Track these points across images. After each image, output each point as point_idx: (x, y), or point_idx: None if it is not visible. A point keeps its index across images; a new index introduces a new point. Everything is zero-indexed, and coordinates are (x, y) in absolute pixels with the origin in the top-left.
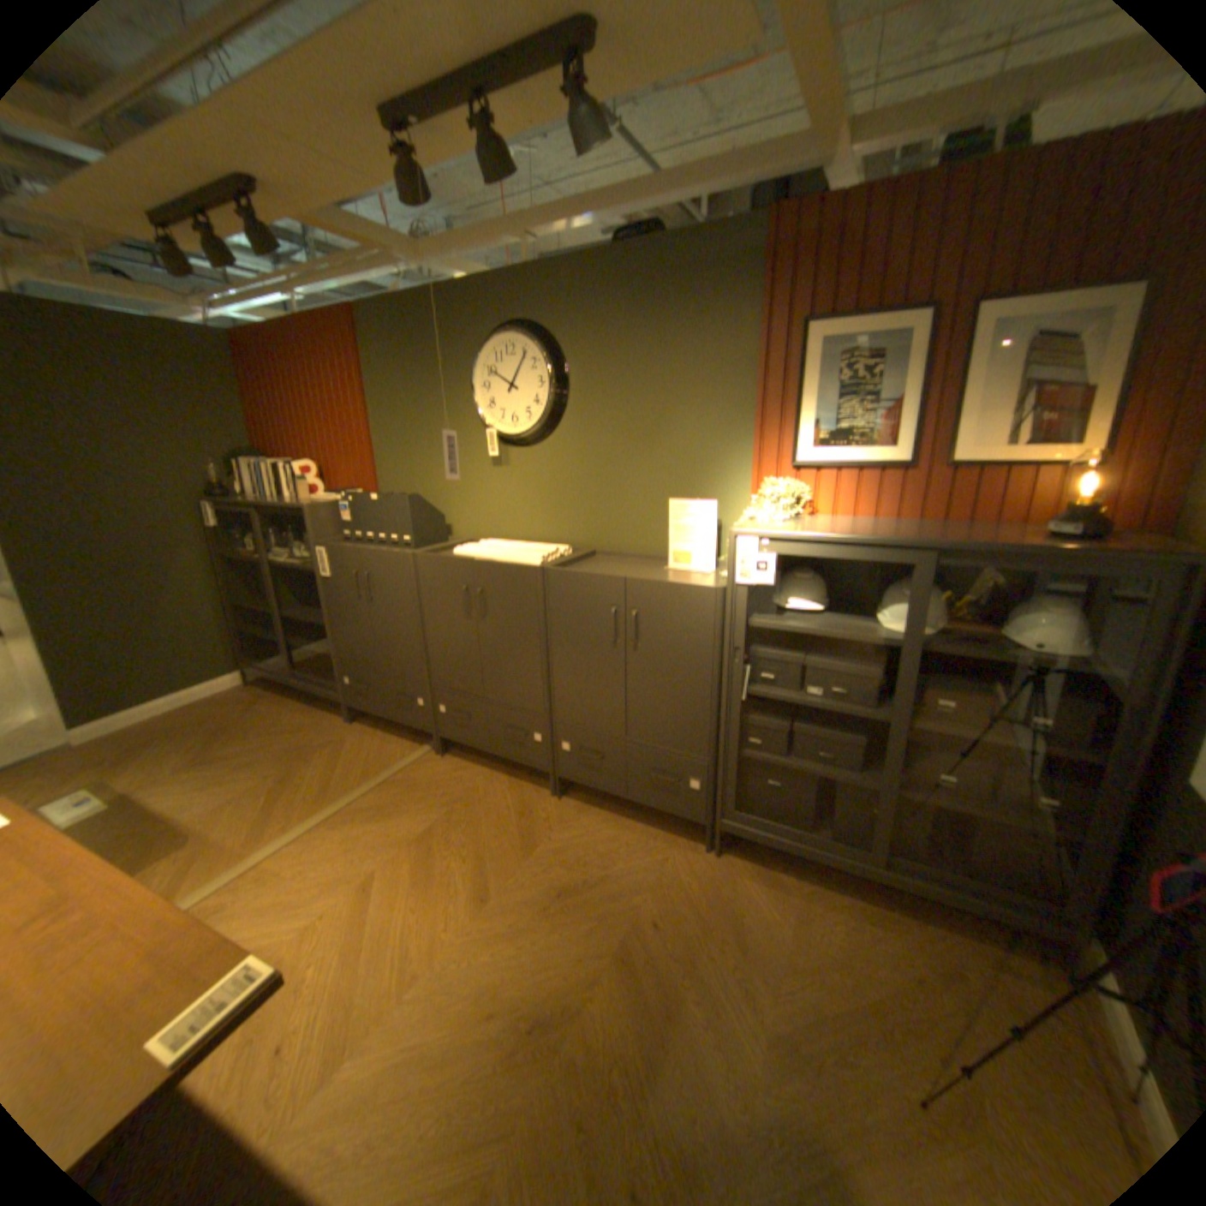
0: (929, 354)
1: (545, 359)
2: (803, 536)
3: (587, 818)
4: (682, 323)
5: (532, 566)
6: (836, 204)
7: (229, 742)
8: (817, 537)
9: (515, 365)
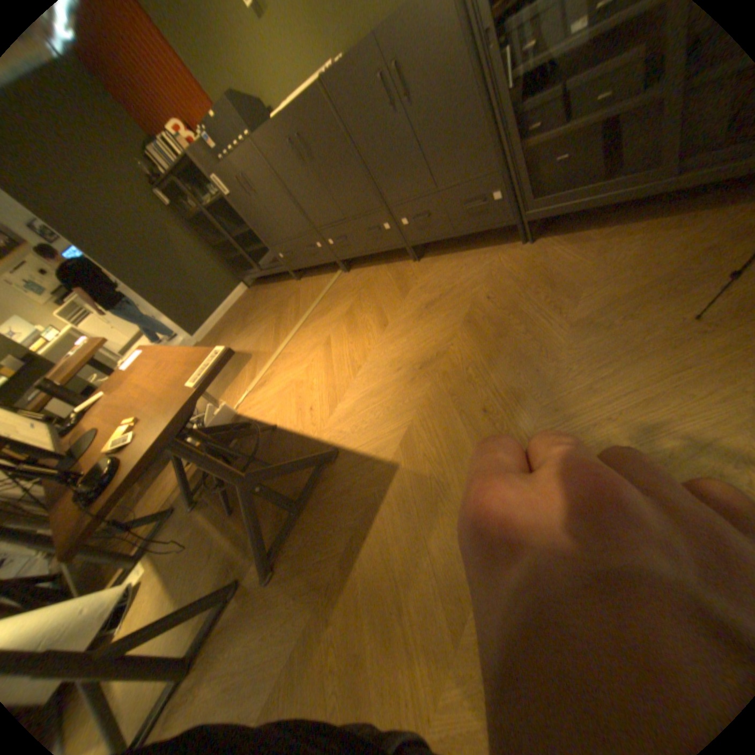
0: None
1: None
2: None
3: (439, 262)
4: None
5: (313, 83)
6: None
7: (253, 314)
8: None
9: None
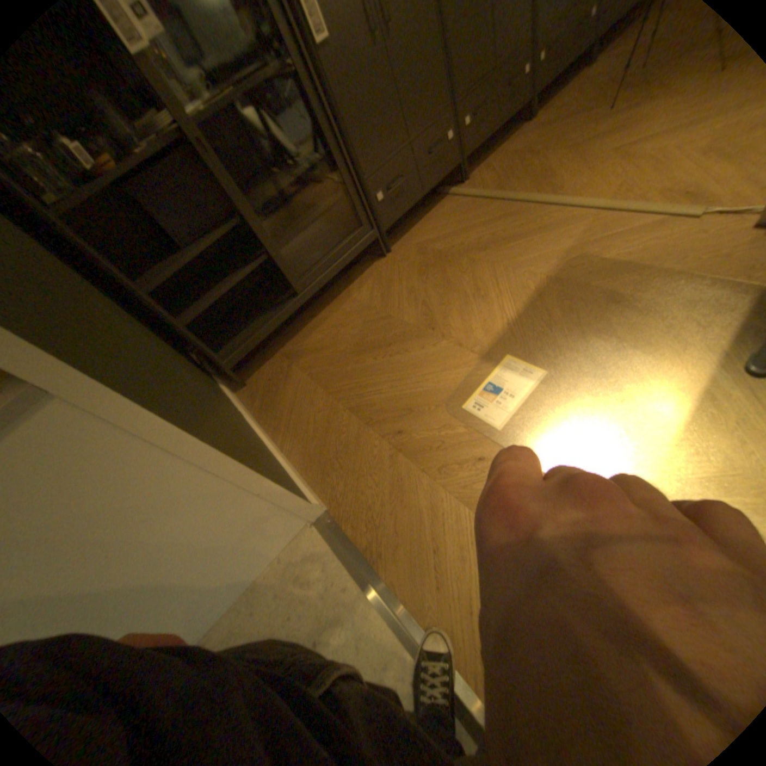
0: None
1: None
2: None
3: (557, 102)
4: None
5: None
6: None
7: (393, 324)
8: None
9: None
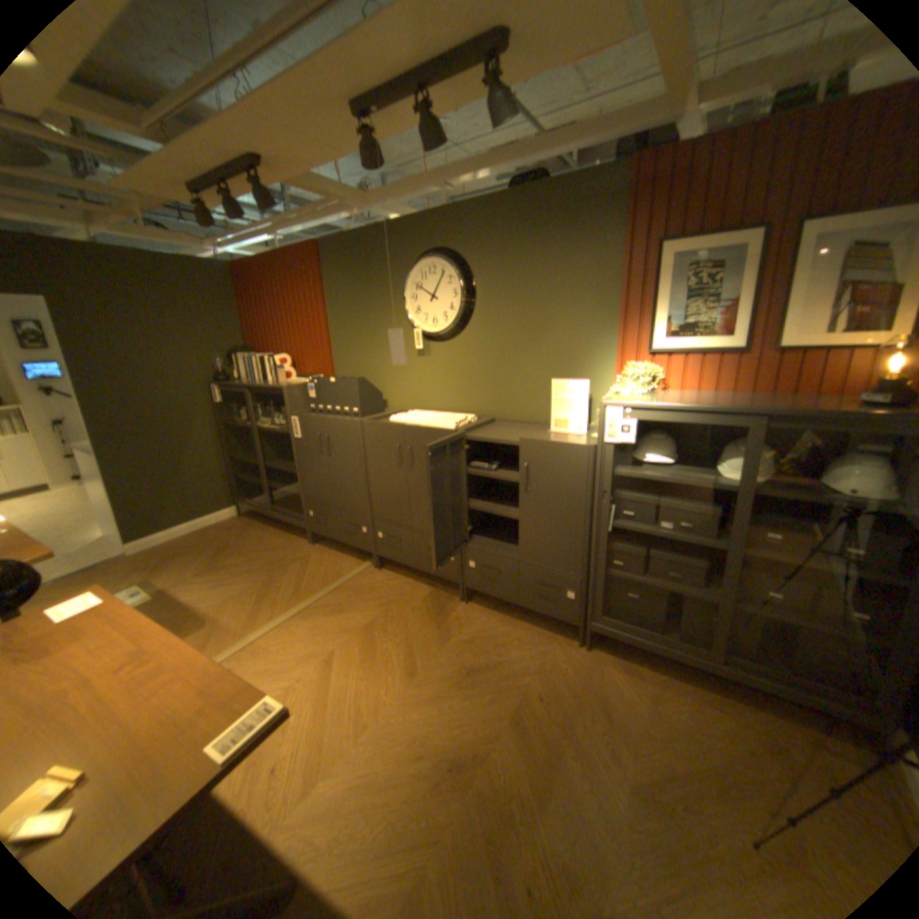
0: (760, 263)
1: (458, 277)
2: (658, 406)
3: (487, 618)
4: (563, 246)
5: (448, 430)
6: (685, 150)
7: (230, 556)
8: (670, 406)
9: (436, 281)
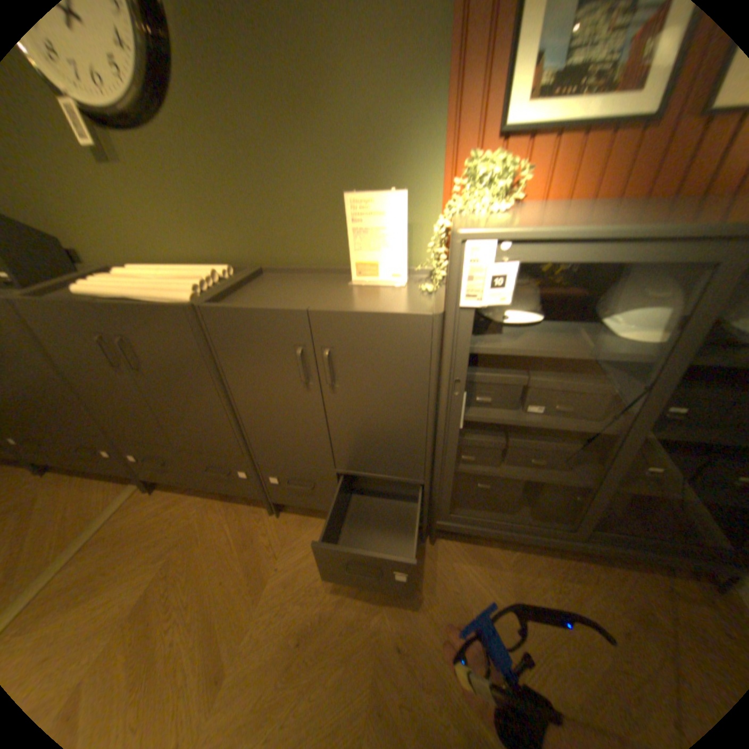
0: None
1: None
2: (567, 231)
3: (307, 531)
4: None
5: (177, 301)
6: None
7: None
8: (588, 231)
9: None
